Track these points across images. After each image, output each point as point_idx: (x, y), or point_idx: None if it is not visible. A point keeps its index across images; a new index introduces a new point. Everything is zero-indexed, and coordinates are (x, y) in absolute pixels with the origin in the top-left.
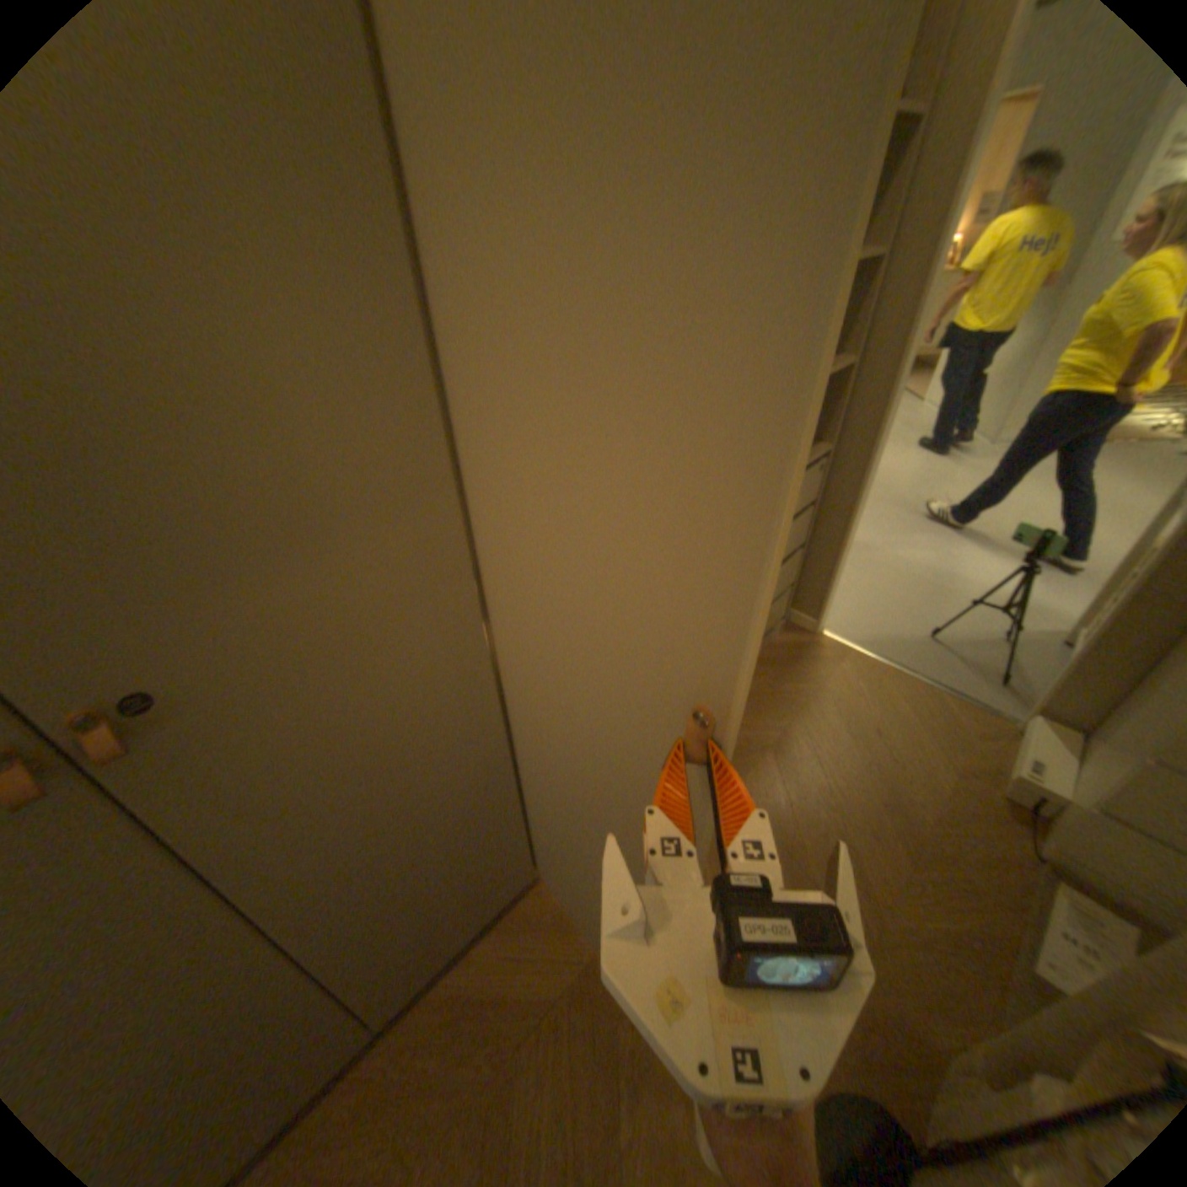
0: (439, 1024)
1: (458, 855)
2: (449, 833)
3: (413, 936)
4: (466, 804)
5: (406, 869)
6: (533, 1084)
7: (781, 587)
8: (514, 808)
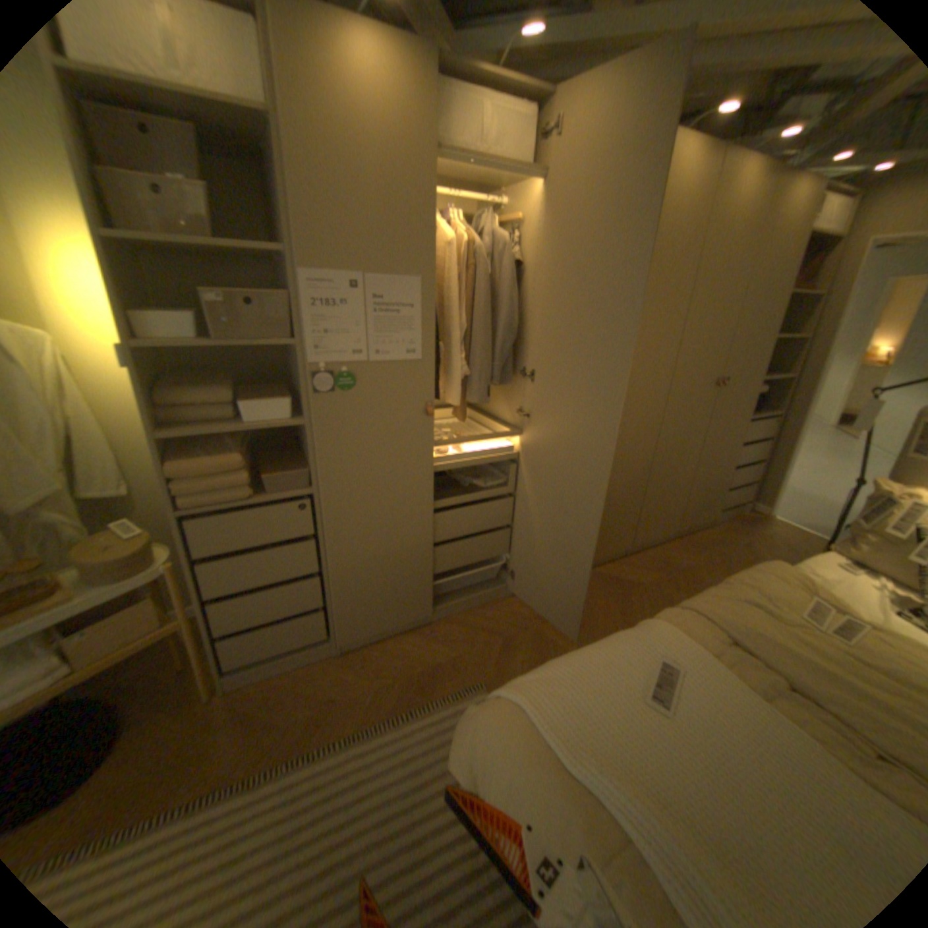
0: (596, 578)
1: (624, 502)
2: (627, 488)
3: (603, 527)
4: (635, 480)
5: (616, 491)
6: (638, 599)
7: (752, 478)
8: (641, 498)
